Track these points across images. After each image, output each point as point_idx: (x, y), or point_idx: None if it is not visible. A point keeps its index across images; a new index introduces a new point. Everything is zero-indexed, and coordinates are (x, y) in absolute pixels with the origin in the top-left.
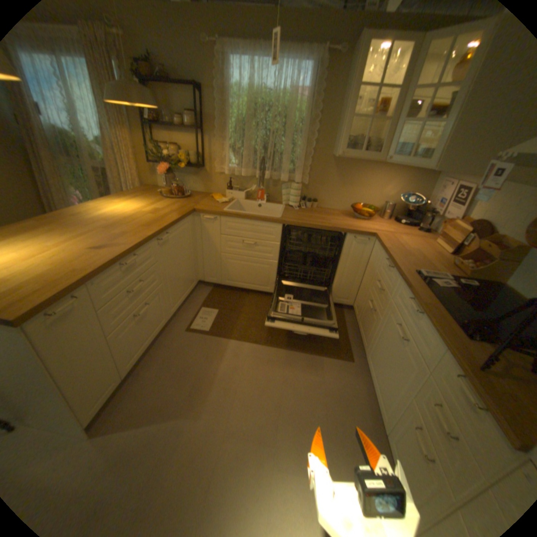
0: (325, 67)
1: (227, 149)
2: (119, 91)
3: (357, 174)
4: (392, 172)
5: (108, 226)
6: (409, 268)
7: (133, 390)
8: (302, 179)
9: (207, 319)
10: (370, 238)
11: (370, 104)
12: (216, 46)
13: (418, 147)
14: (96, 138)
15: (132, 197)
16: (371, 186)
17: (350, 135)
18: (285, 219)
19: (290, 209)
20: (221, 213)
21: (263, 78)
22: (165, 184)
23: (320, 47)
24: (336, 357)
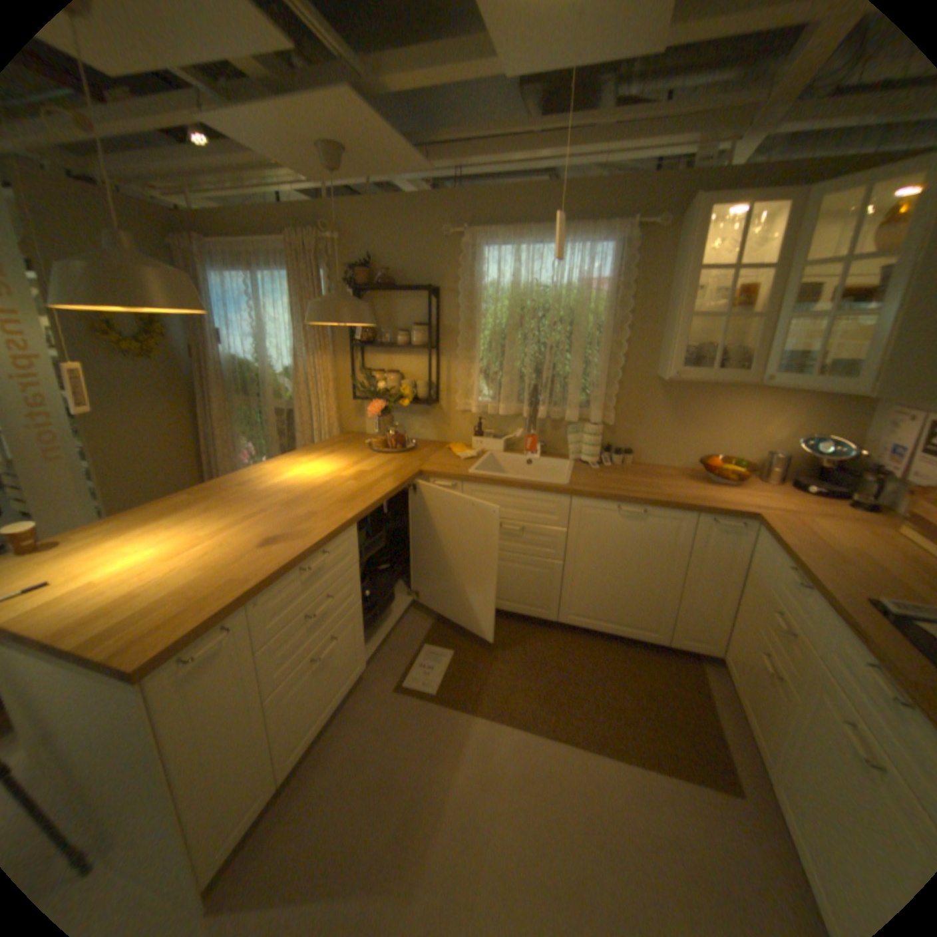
0: (635, 249)
1: (476, 376)
2: (327, 311)
3: (706, 405)
4: (777, 400)
5: (289, 502)
6: (853, 594)
7: (295, 811)
8: (604, 416)
9: (434, 669)
10: (747, 523)
11: (721, 296)
12: (464, 239)
13: (825, 356)
14: (287, 370)
15: (328, 453)
16: (737, 424)
17: (689, 345)
18: (577, 487)
19: (583, 467)
20: (464, 477)
21: (535, 272)
22: (377, 432)
23: (626, 222)
24: (702, 780)
